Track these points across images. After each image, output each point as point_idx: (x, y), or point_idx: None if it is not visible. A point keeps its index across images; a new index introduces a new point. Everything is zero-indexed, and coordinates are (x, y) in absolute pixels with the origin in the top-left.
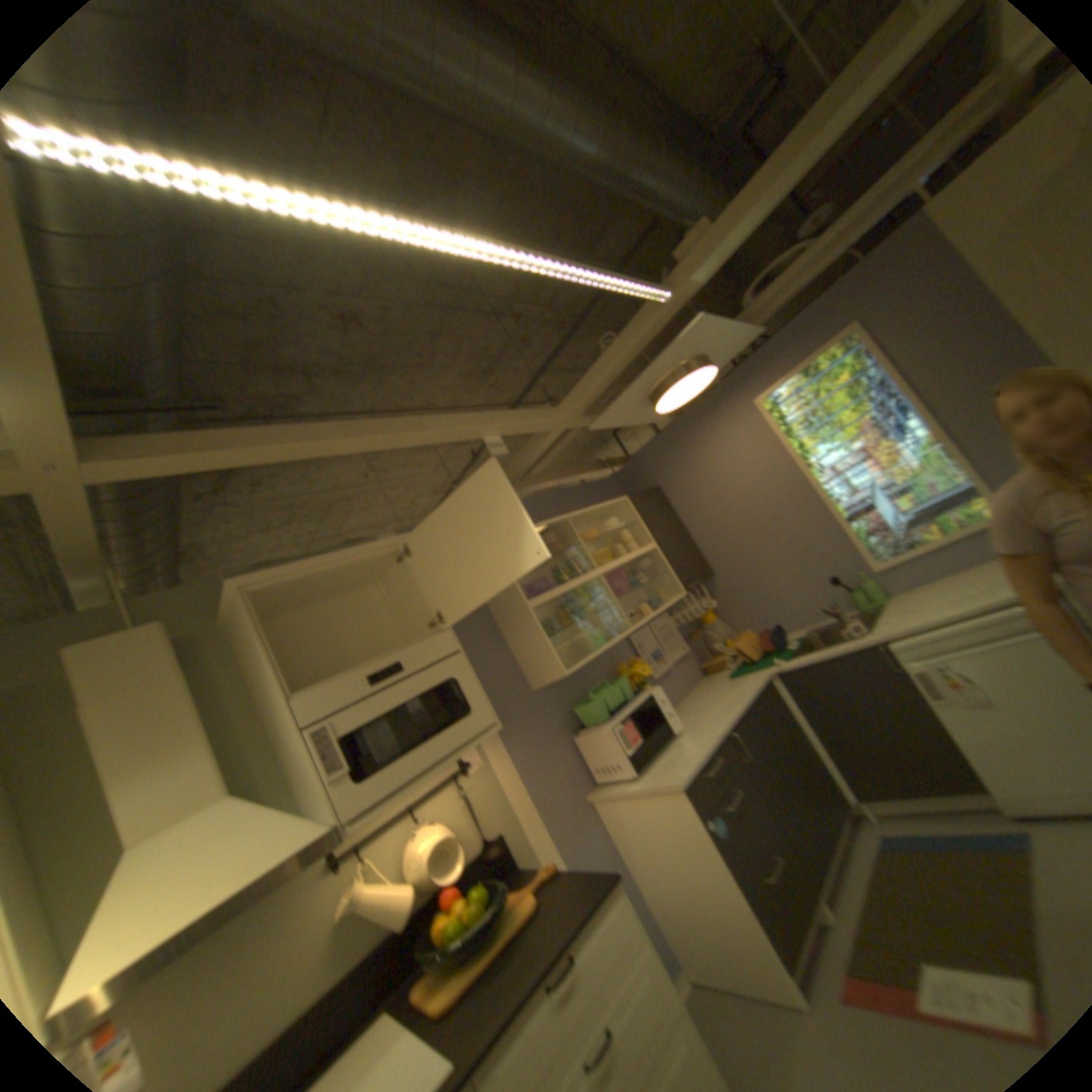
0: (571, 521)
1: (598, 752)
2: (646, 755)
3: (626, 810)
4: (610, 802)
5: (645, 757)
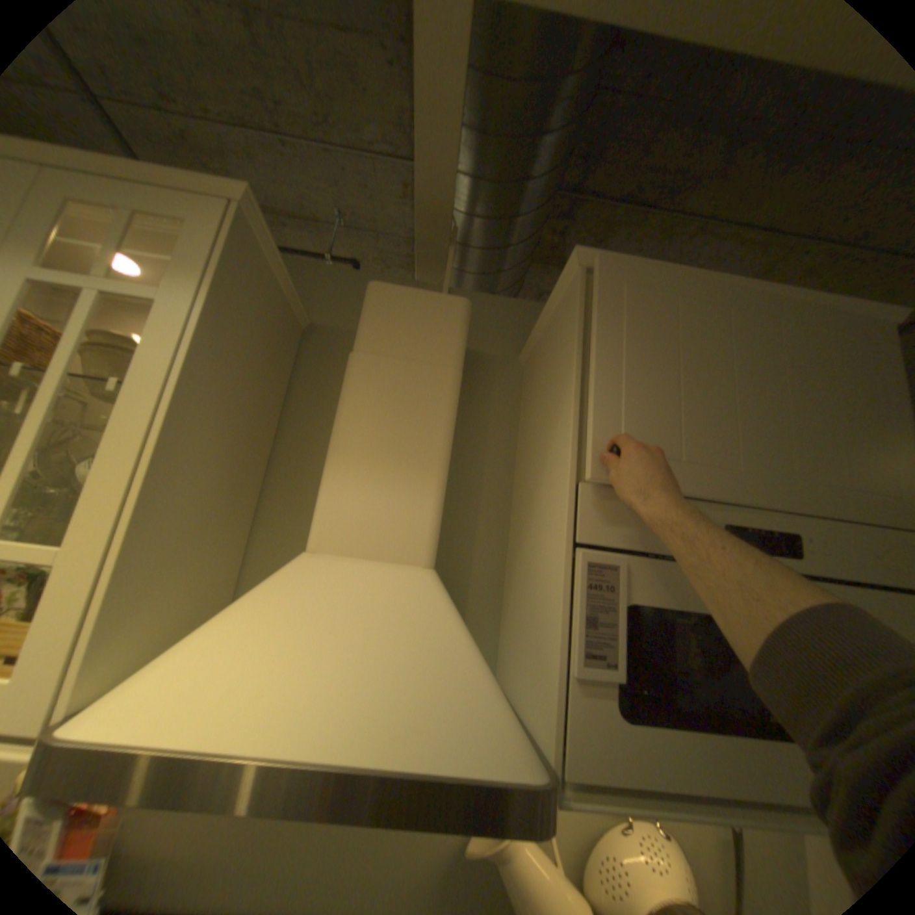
0: None
1: None
2: None
3: None
4: None
5: None
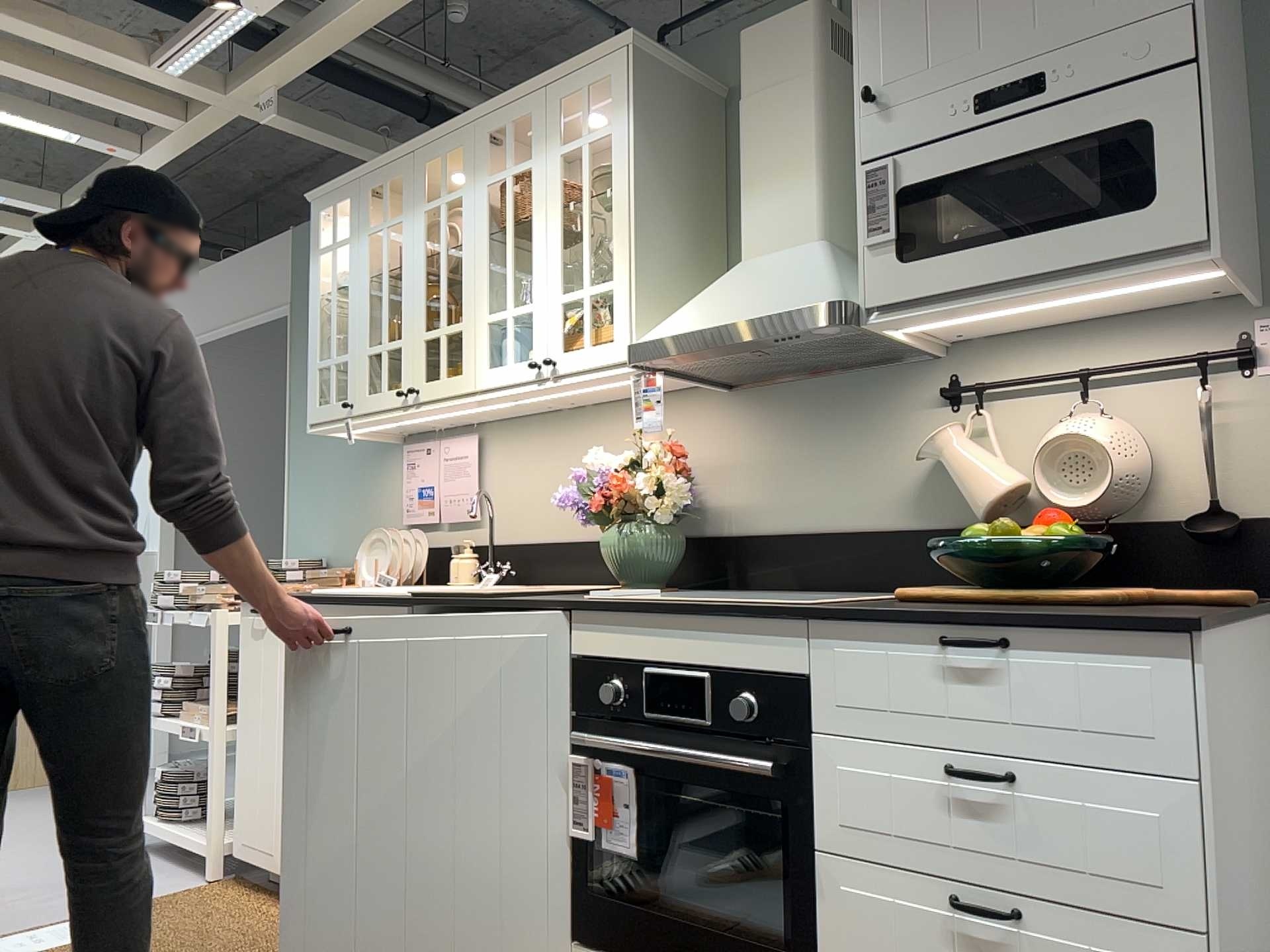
0: None
1: None
2: None
3: None
4: None
5: None
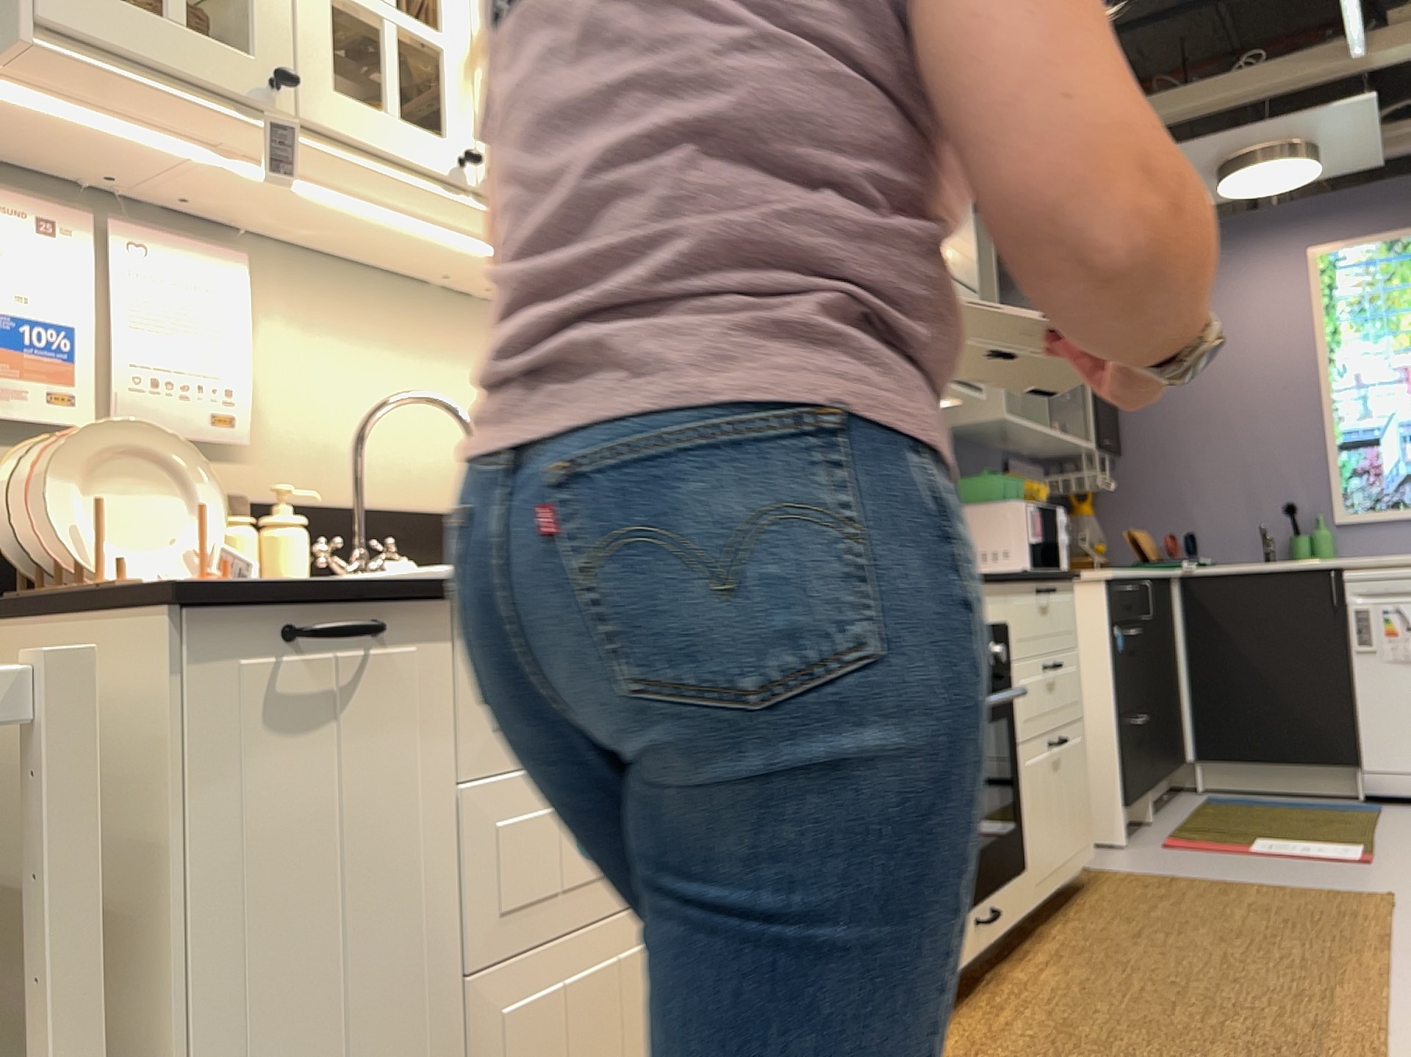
0: None
1: (983, 536)
2: (1043, 560)
3: None
4: None
5: (1041, 563)
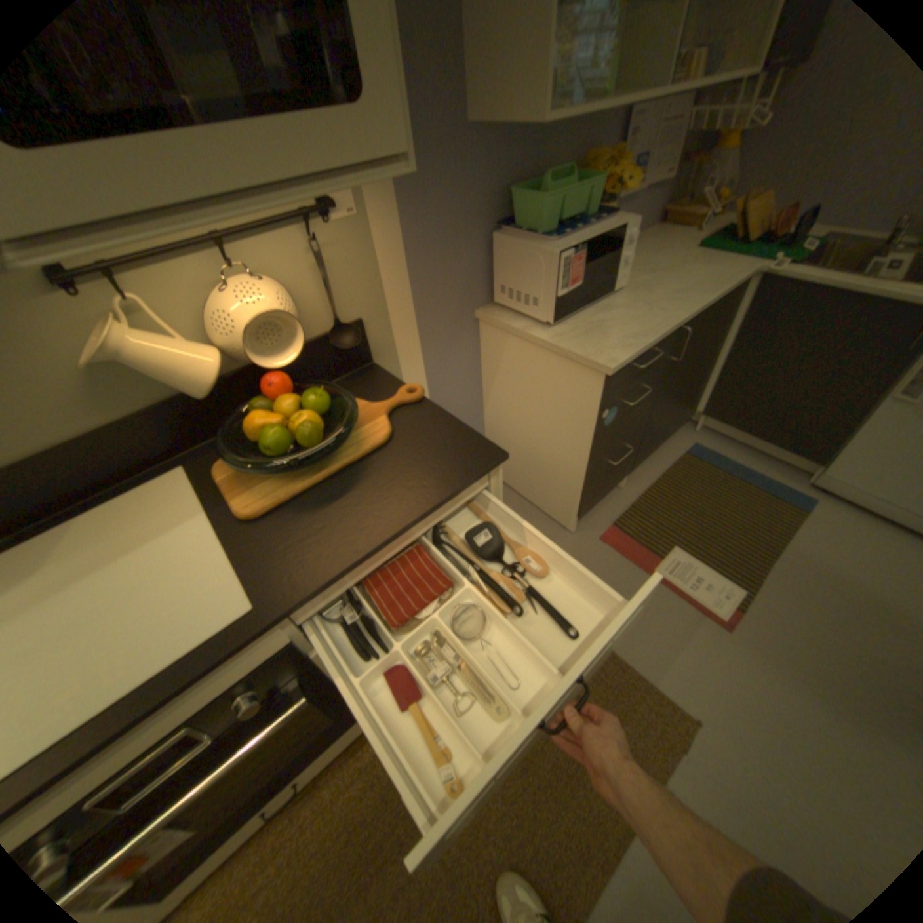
0: None
1: (519, 270)
2: (576, 304)
3: (518, 350)
4: (504, 332)
5: (574, 305)
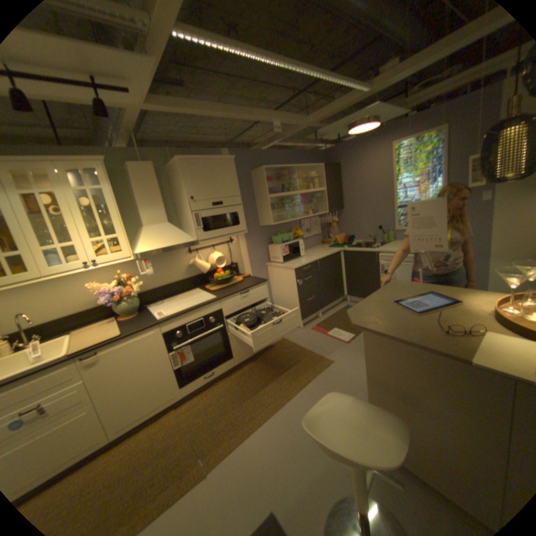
0: (298, 167)
1: (275, 252)
2: (289, 258)
3: (277, 270)
4: (273, 267)
5: (289, 259)
